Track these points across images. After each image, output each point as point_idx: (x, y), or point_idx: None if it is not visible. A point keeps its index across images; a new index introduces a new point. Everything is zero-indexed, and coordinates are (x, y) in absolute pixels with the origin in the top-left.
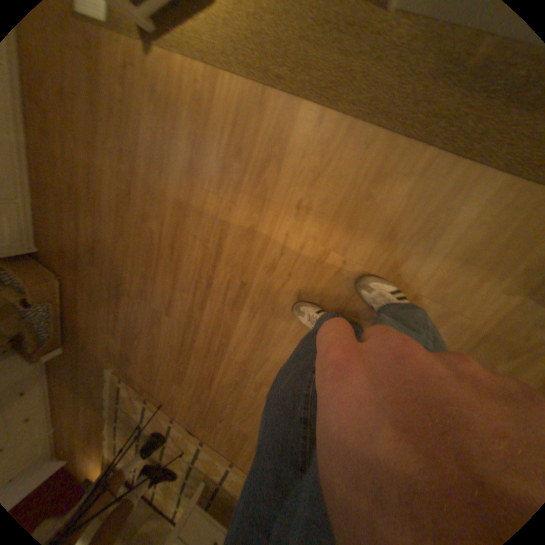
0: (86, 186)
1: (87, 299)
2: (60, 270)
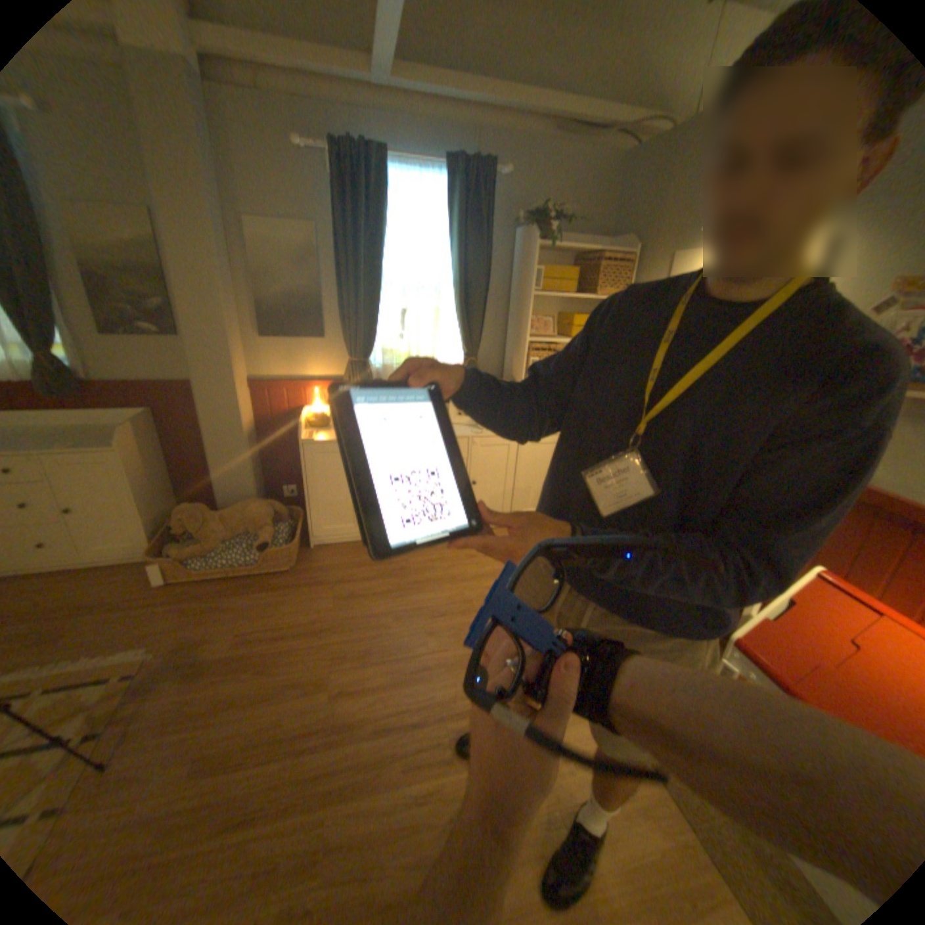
0: (417, 583)
1: (279, 606)
2: (302, 574)
